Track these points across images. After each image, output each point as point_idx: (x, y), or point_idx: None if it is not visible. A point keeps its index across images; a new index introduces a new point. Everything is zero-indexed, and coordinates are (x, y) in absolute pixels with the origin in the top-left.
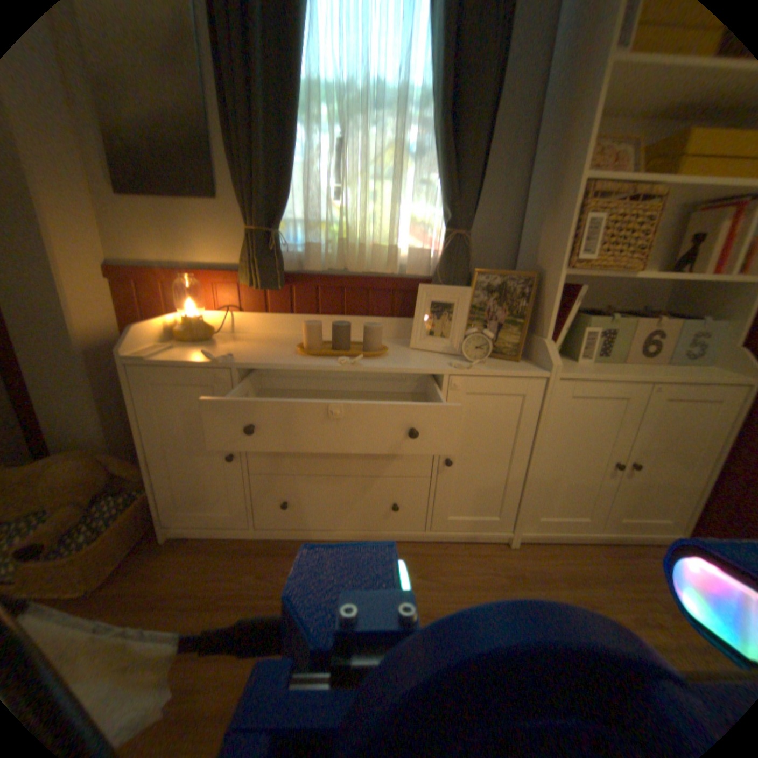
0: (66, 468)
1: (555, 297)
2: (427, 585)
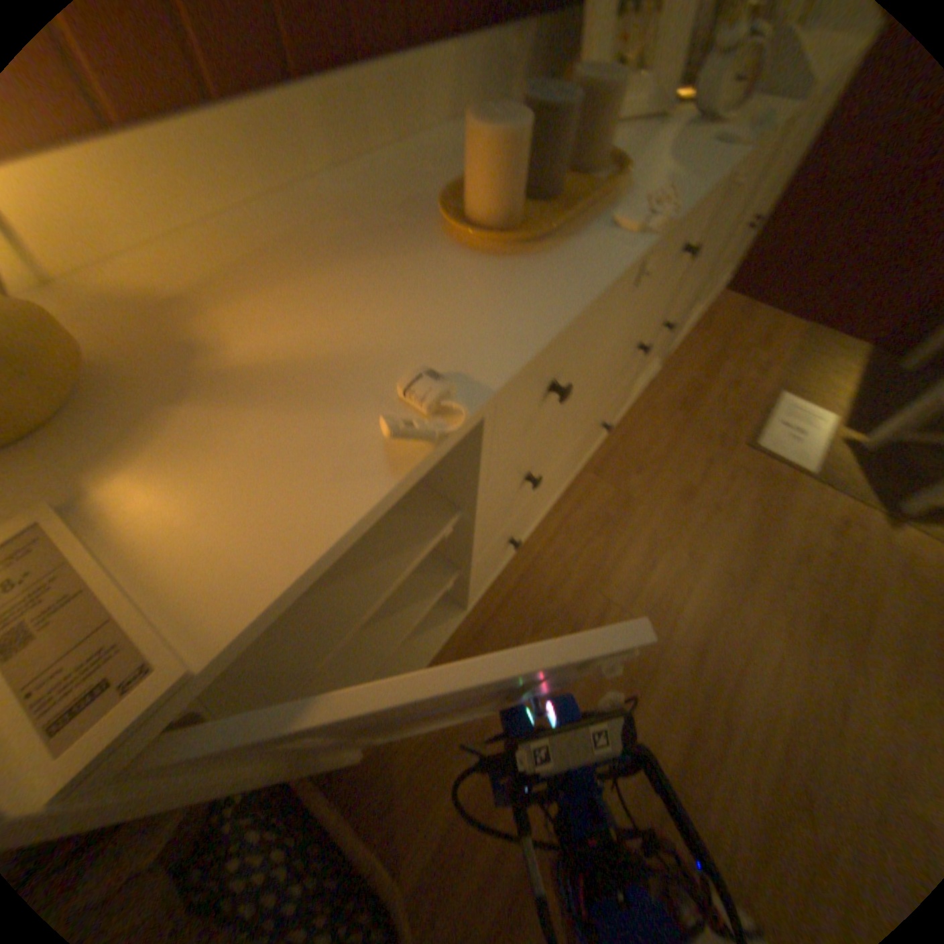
0: None
1: None
2: (648, 472)
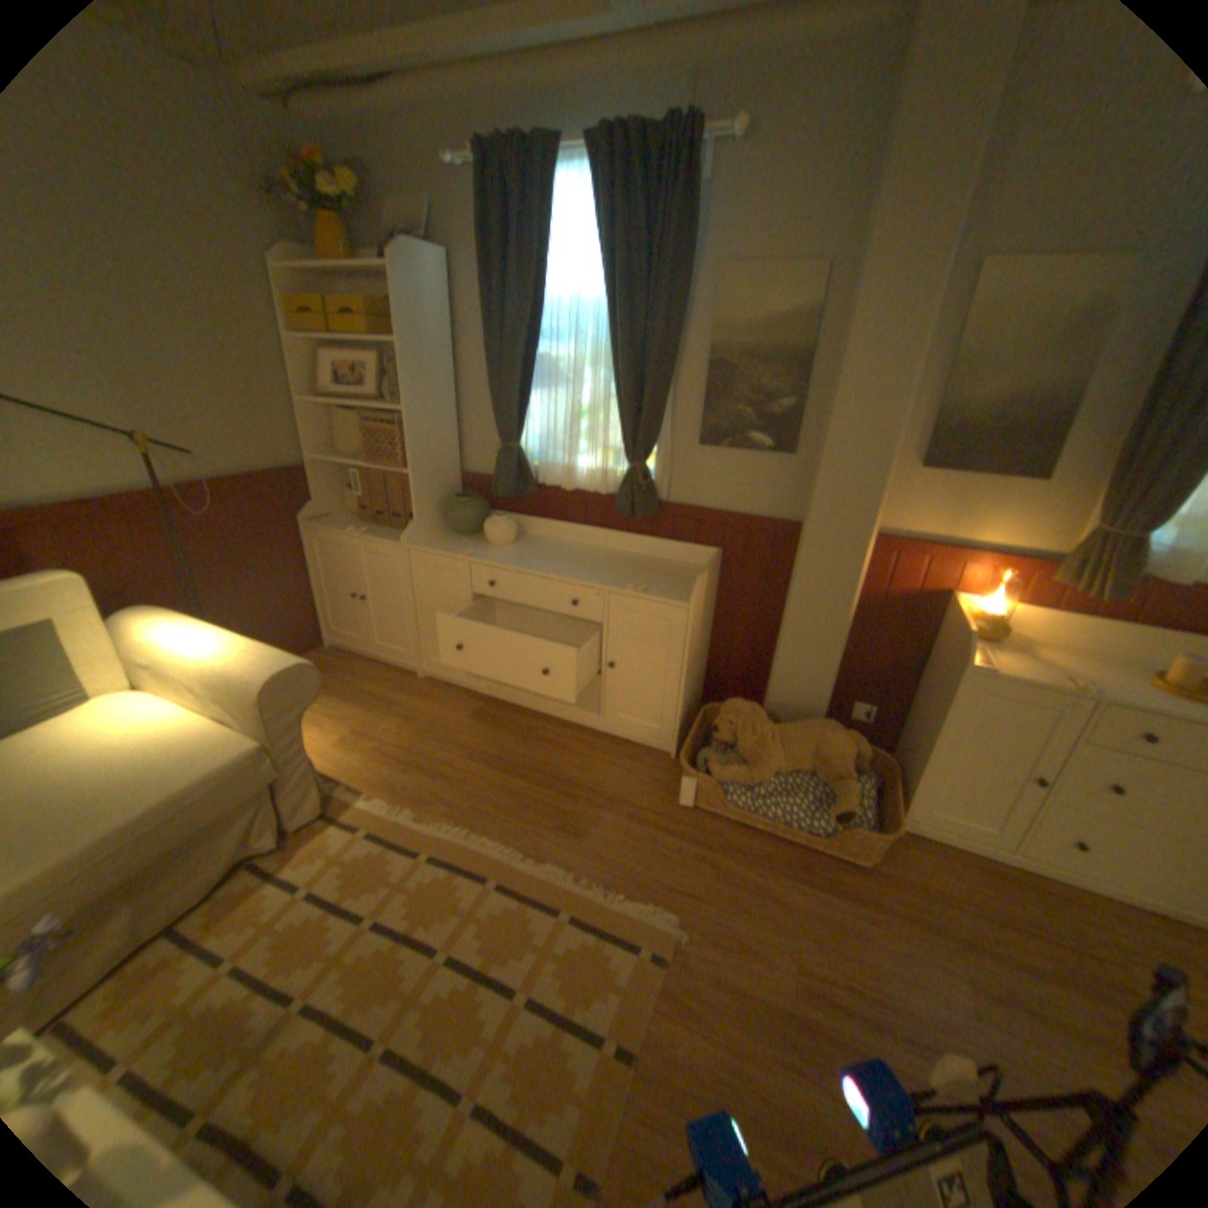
0: (836, 741)
1: None
2: None
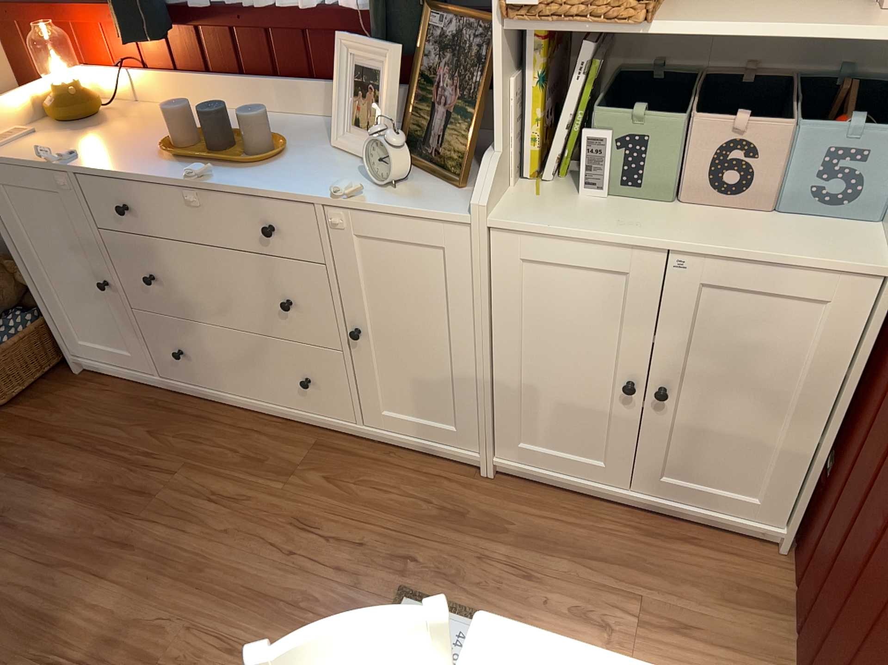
0: None
1: (496, 79)
2: (332, 484)
